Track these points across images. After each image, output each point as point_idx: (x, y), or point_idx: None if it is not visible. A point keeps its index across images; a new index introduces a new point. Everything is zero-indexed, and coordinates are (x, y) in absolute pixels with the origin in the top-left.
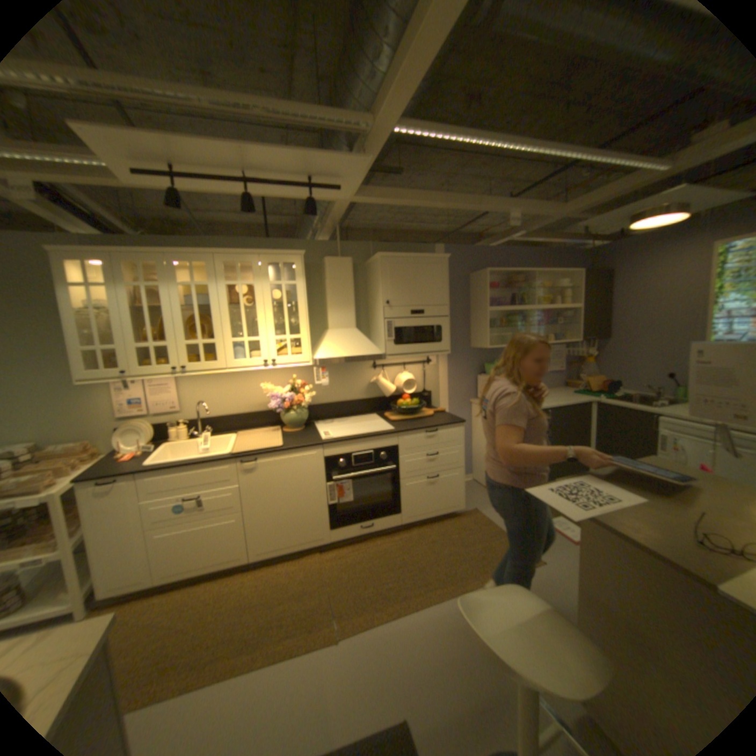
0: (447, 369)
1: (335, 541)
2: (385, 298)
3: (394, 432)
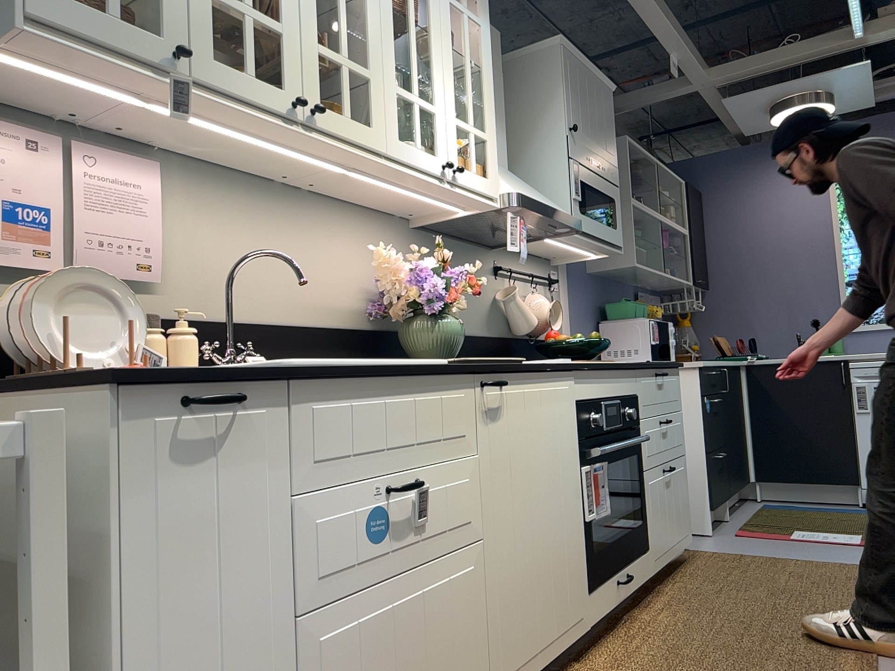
0: (571, 304)
1: (594, 623)
2: (569, 120)
3: (638, 364)
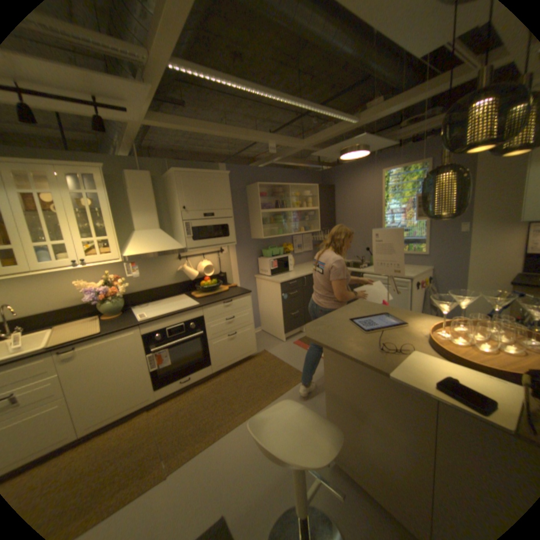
0: (237, 255)
1: (159, 398)
2: (182, 204)
3: (200, 306)
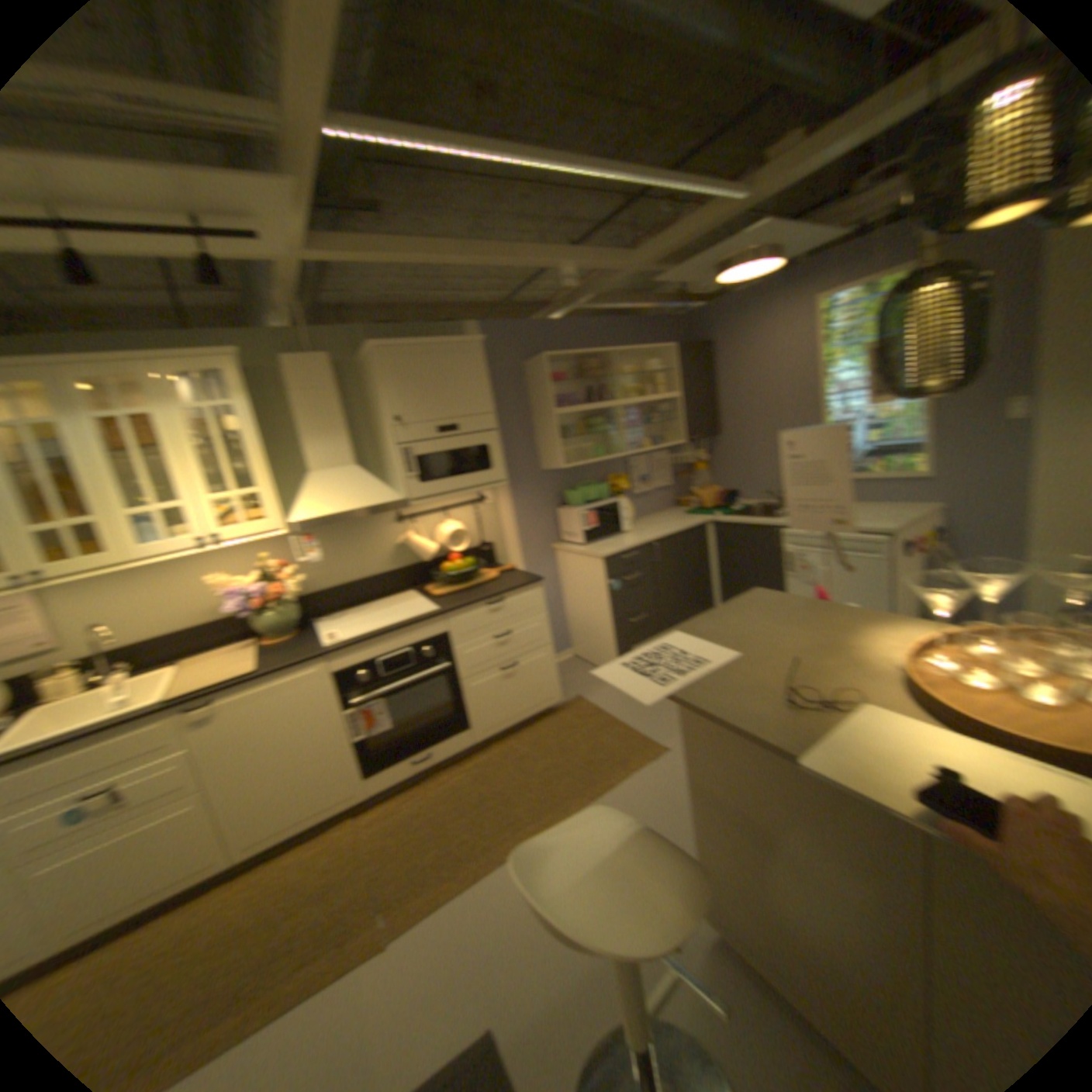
0: (510, 507)
1: (371, 794)
2: (389, 411)
3: (436, 614)
